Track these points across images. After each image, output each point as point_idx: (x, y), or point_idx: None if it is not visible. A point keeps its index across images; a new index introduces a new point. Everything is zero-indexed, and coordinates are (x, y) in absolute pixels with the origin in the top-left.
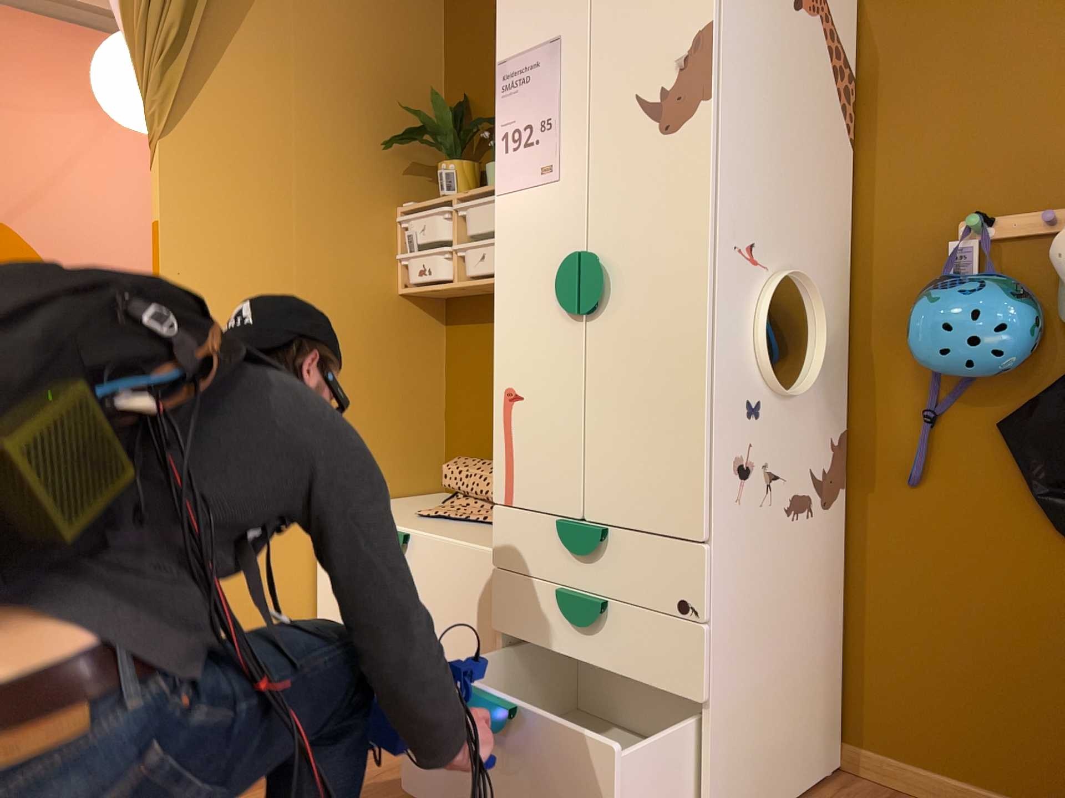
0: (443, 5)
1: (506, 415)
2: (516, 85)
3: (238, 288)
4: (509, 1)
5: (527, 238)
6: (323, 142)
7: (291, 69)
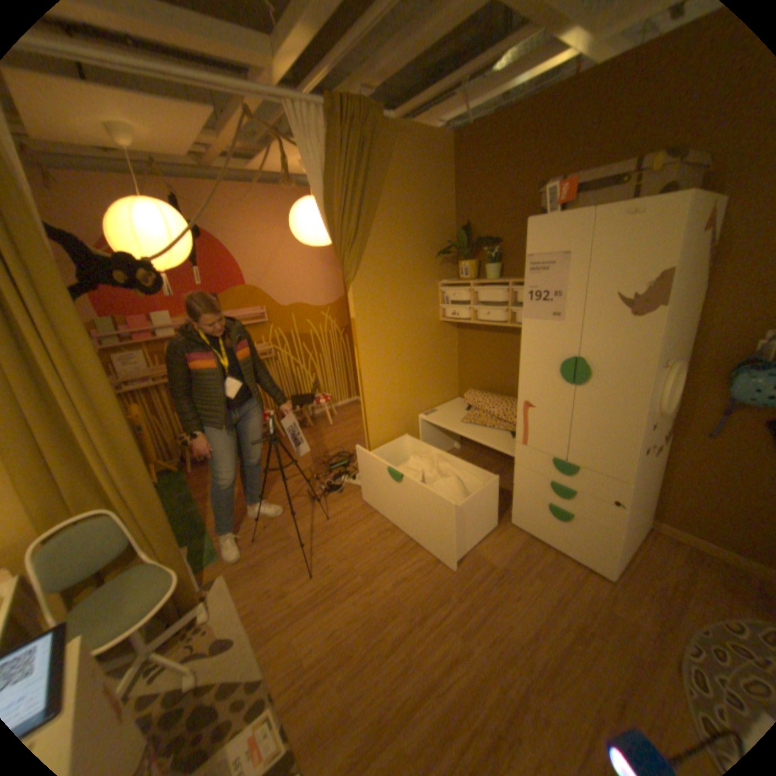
0: (453, 169)
1: (525, 410)
2: (539, 270)
3: (384, 338)
4: (535, 224)
5: (541, 342)
6: (409, 261)
7: (394, 230)
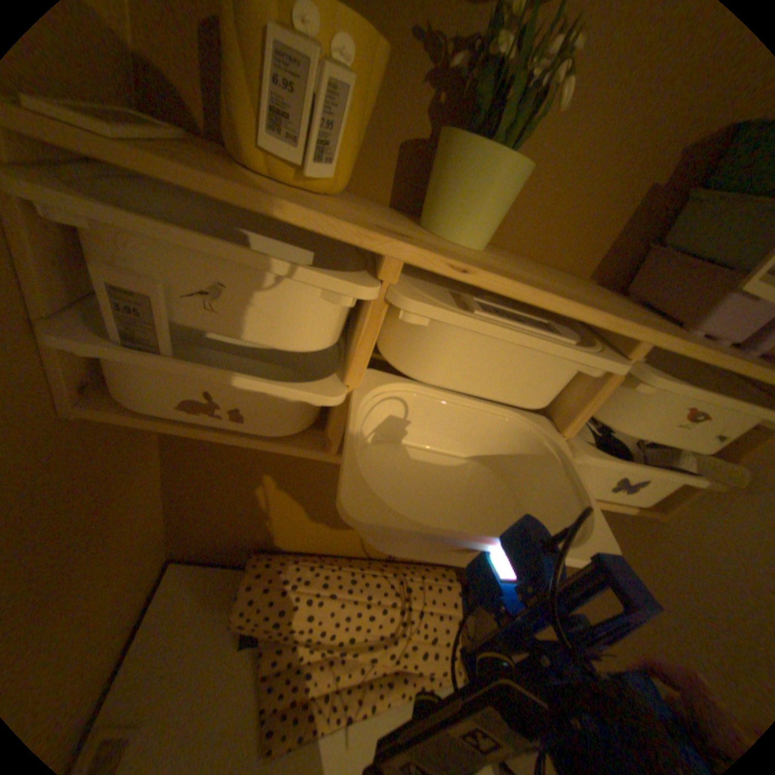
0: None
1: None
2: None
3: None
4: None
5: None
6: None
7: None
